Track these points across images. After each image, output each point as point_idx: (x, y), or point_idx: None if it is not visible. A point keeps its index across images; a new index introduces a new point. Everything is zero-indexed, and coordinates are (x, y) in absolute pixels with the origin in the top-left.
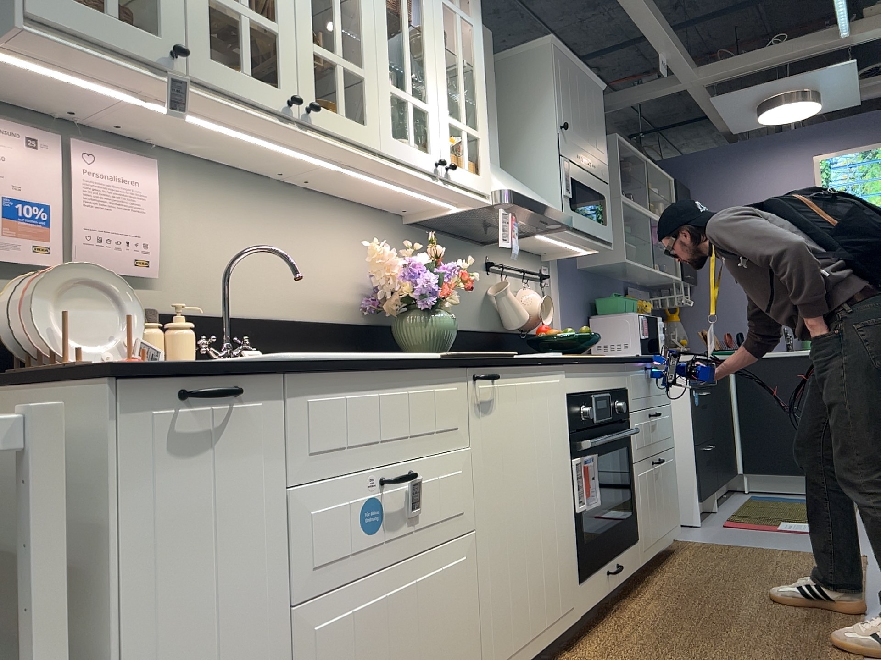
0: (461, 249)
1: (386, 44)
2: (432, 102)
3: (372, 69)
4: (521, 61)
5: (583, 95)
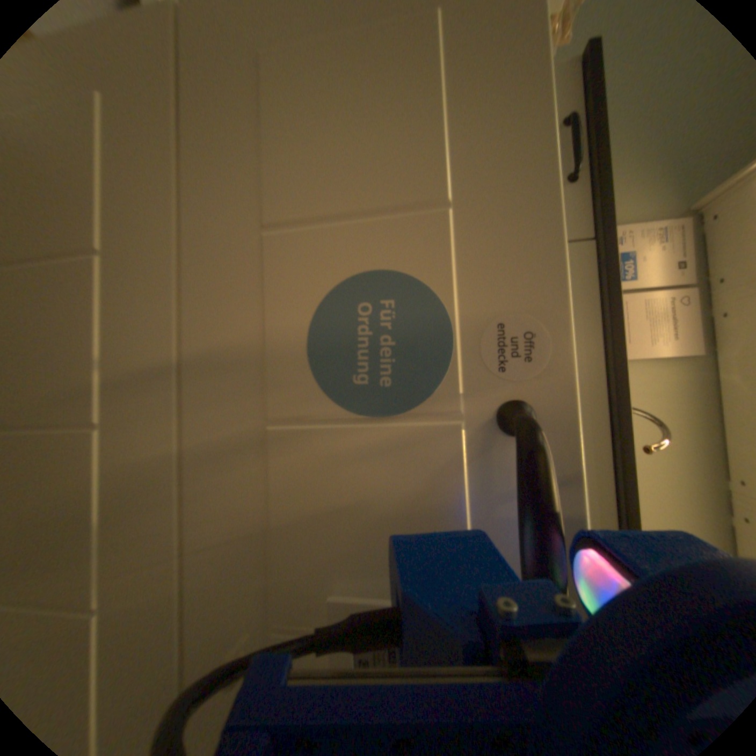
0: None
1: None
2: None
3: None
4: None
5: None
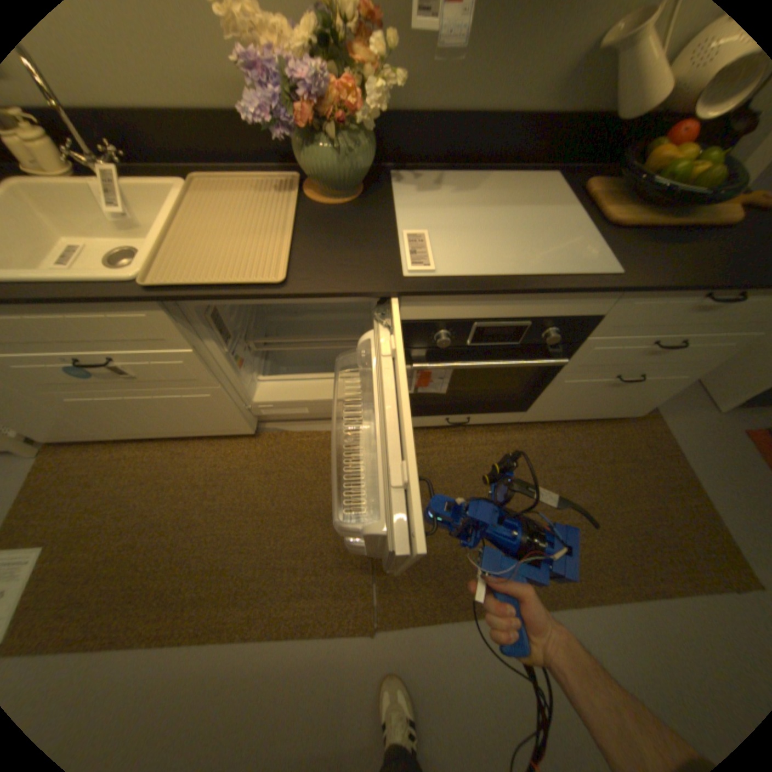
0: None
1: None
2: None
3: None
4: None
5: None
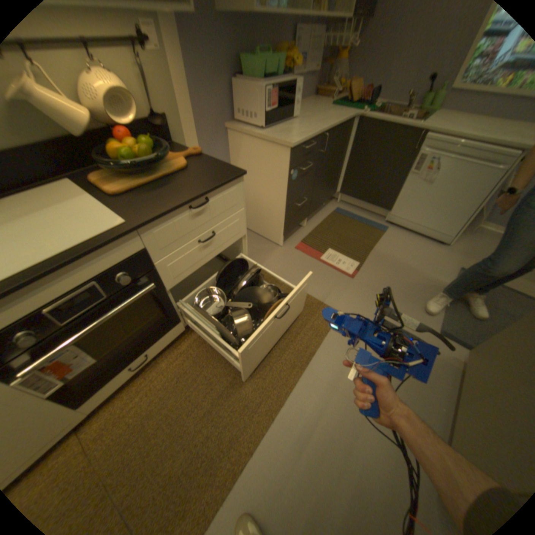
0: None
1: None
2: None
3: None
4: None
5: None
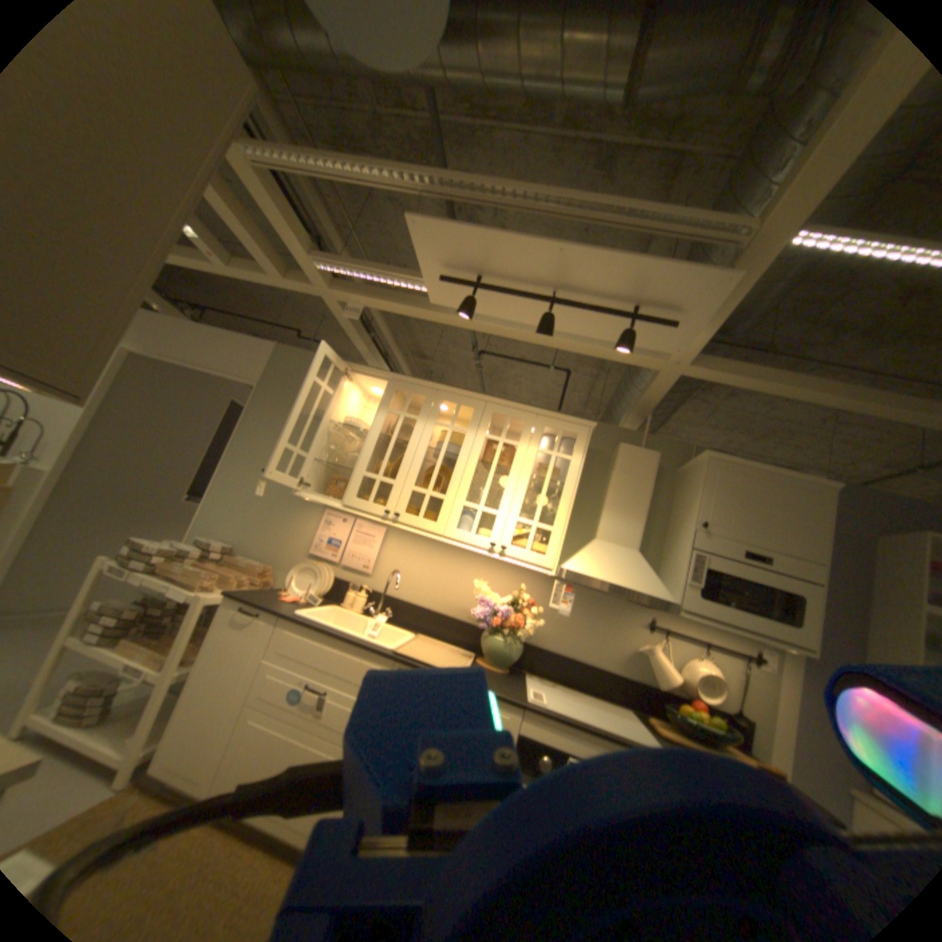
0: (612, 605)
1: (468, 481)
2: (501, 509)
3: (452, 495)
4: (694, 468)
5: (769, 495)
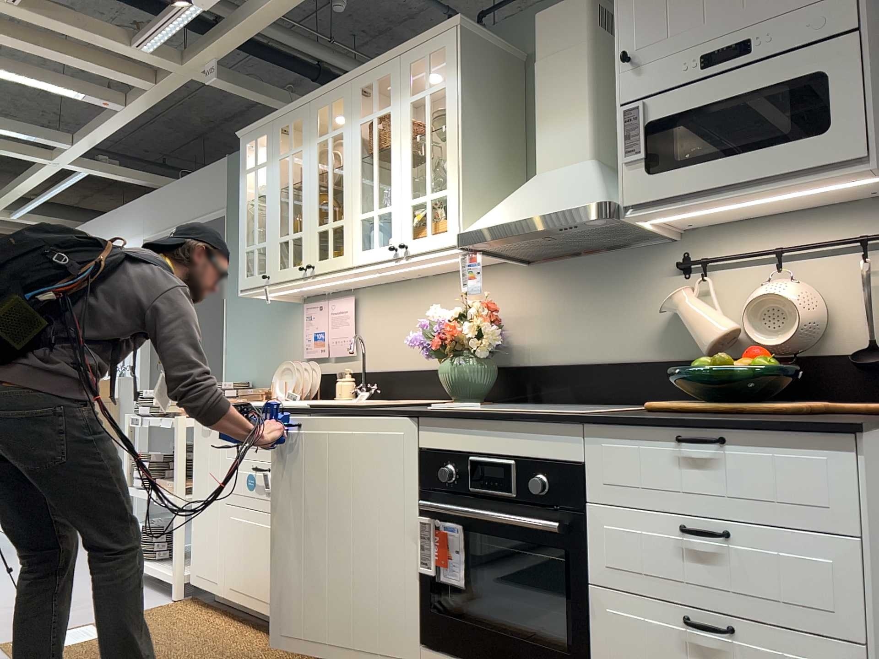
0: (618, 262)
1: (357, 187)
2: (393, 200)
3: (348, 213)
4: None
5: None
